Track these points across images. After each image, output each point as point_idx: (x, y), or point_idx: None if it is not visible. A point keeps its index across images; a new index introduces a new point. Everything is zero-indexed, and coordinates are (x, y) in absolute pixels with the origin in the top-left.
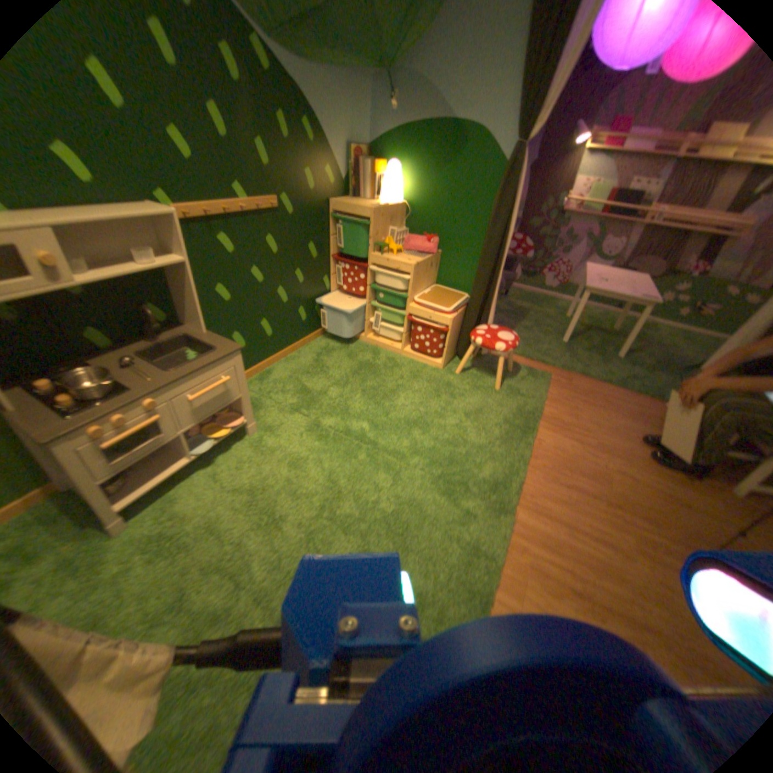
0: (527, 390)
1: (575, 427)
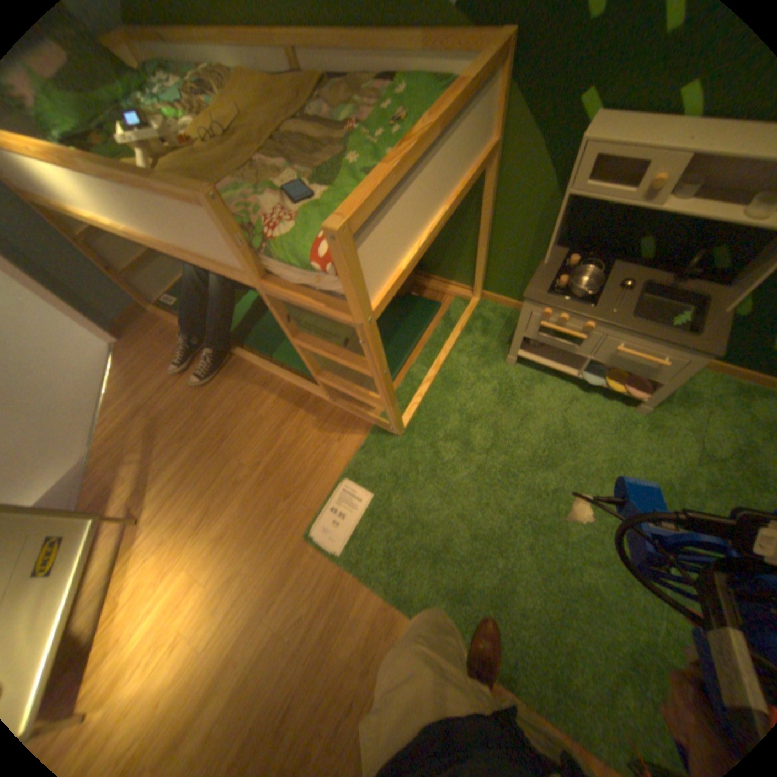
0: None
1: None
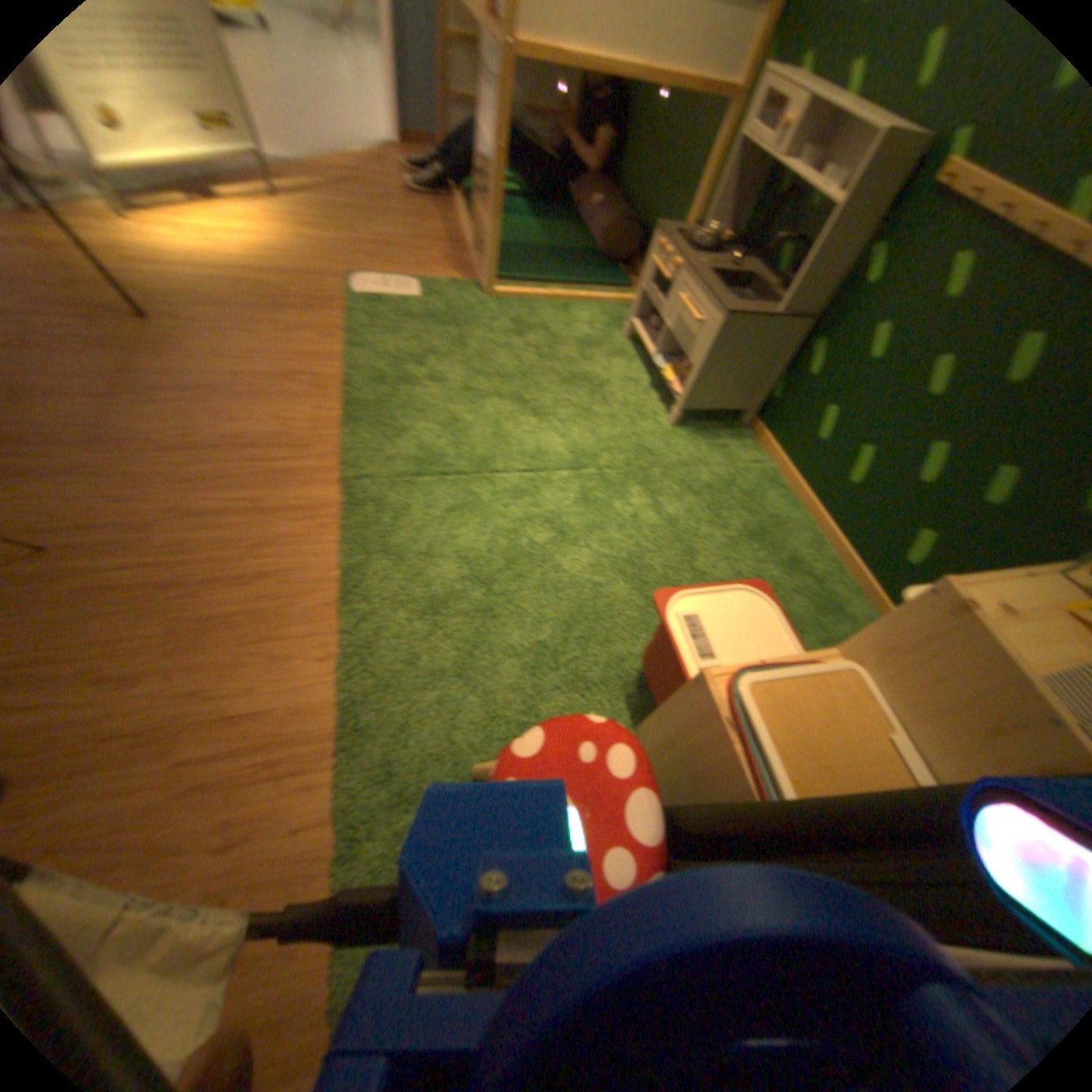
0: (384, 857)
1: (218, 789)
